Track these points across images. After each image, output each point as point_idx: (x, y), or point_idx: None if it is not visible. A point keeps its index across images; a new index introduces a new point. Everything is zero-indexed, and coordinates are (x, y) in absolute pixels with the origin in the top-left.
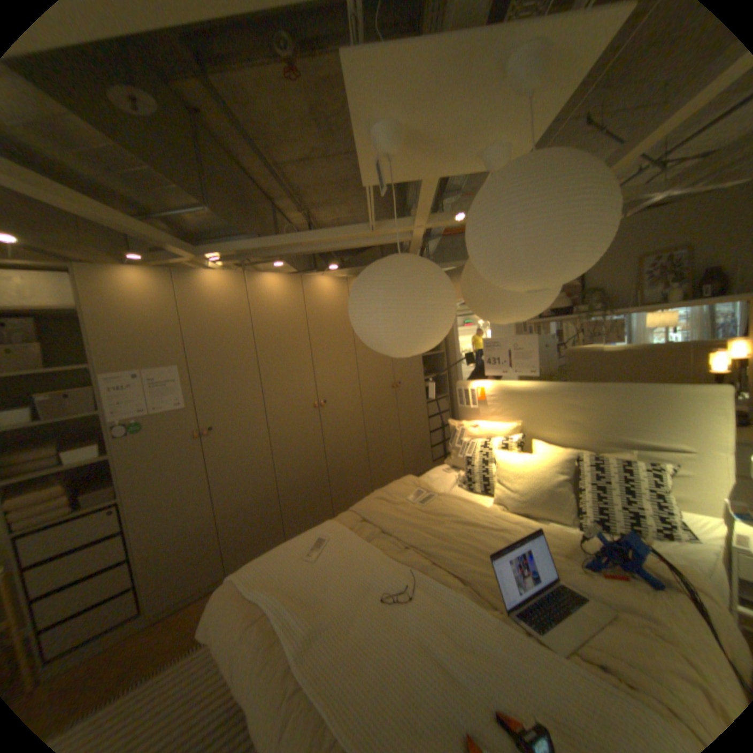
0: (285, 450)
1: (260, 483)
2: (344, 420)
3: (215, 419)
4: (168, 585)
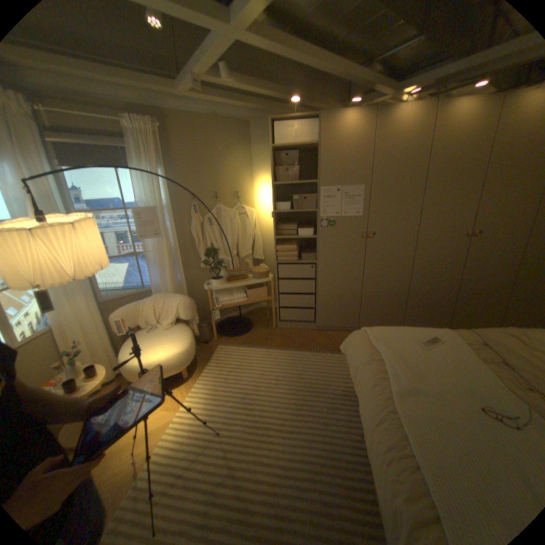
0: (424, 264)
1: (397, 281)
2: (496, 254)
3: (378, 227)
4: (329, 315)
